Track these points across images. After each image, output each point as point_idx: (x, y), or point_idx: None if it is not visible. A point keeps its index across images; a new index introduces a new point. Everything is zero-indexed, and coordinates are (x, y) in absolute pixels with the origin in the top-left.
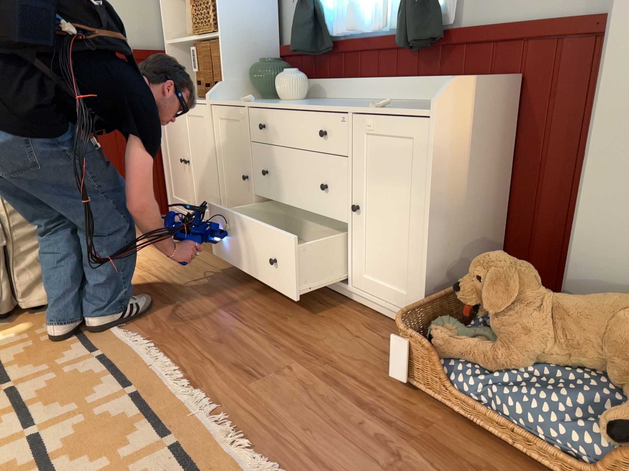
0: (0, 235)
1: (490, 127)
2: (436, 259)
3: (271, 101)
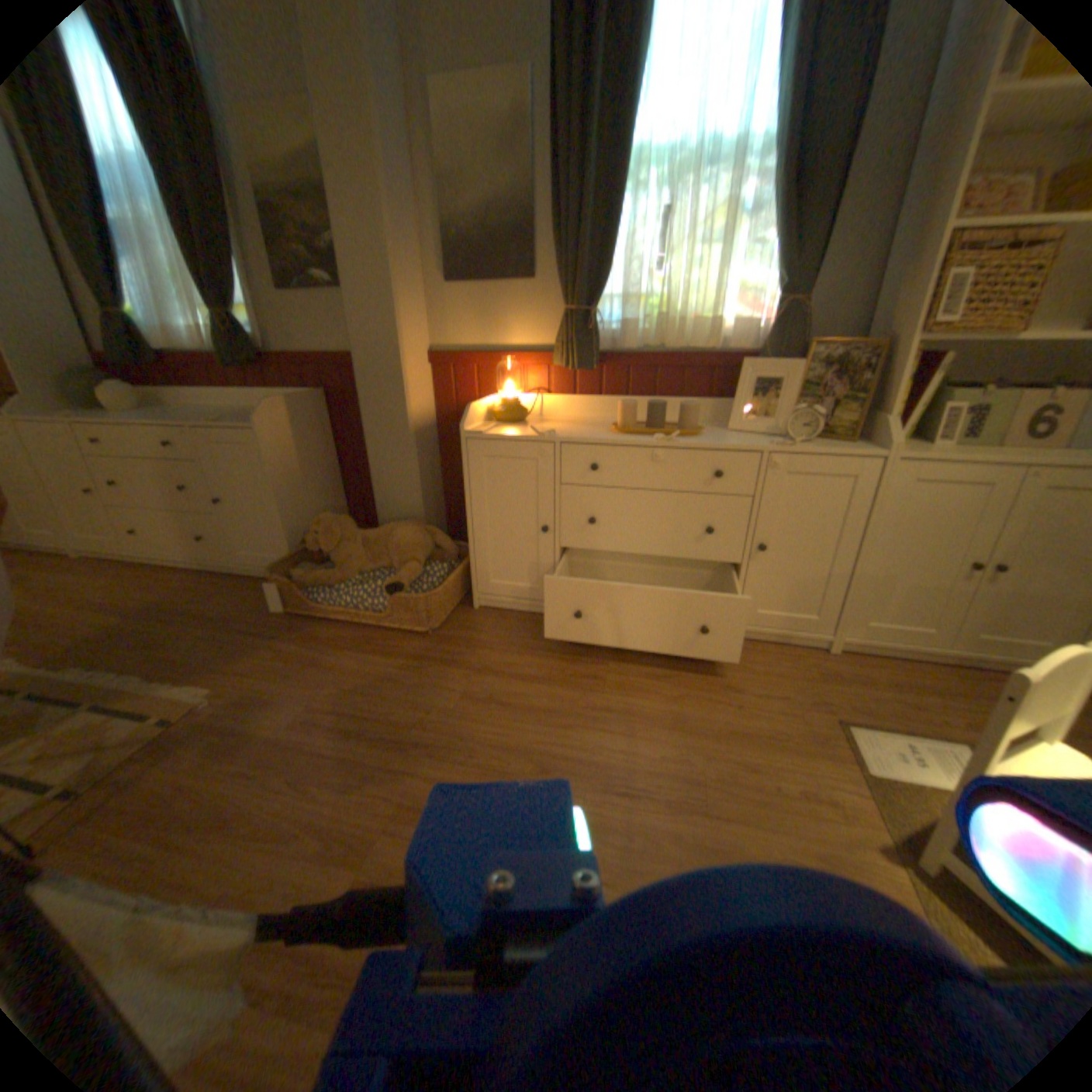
0: None
1: (310, 429)
2: (292, 527)
3: (98, 413)
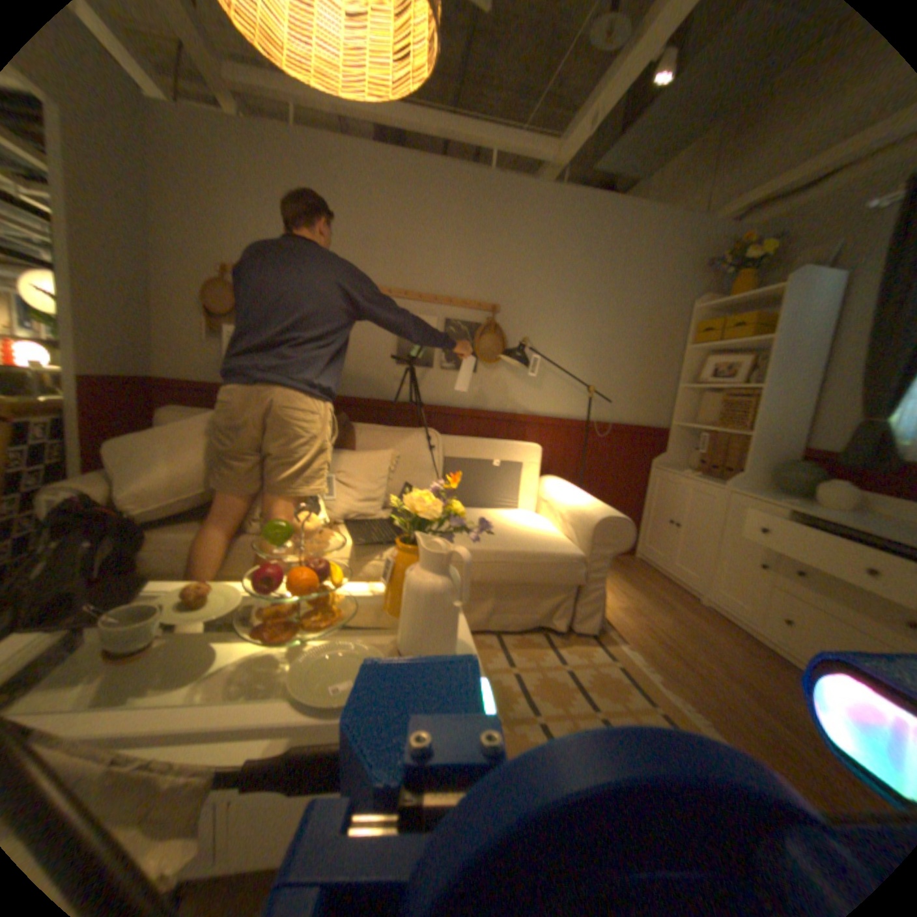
0: (583, 577)
1: None
2: None
3: (812, 505)
